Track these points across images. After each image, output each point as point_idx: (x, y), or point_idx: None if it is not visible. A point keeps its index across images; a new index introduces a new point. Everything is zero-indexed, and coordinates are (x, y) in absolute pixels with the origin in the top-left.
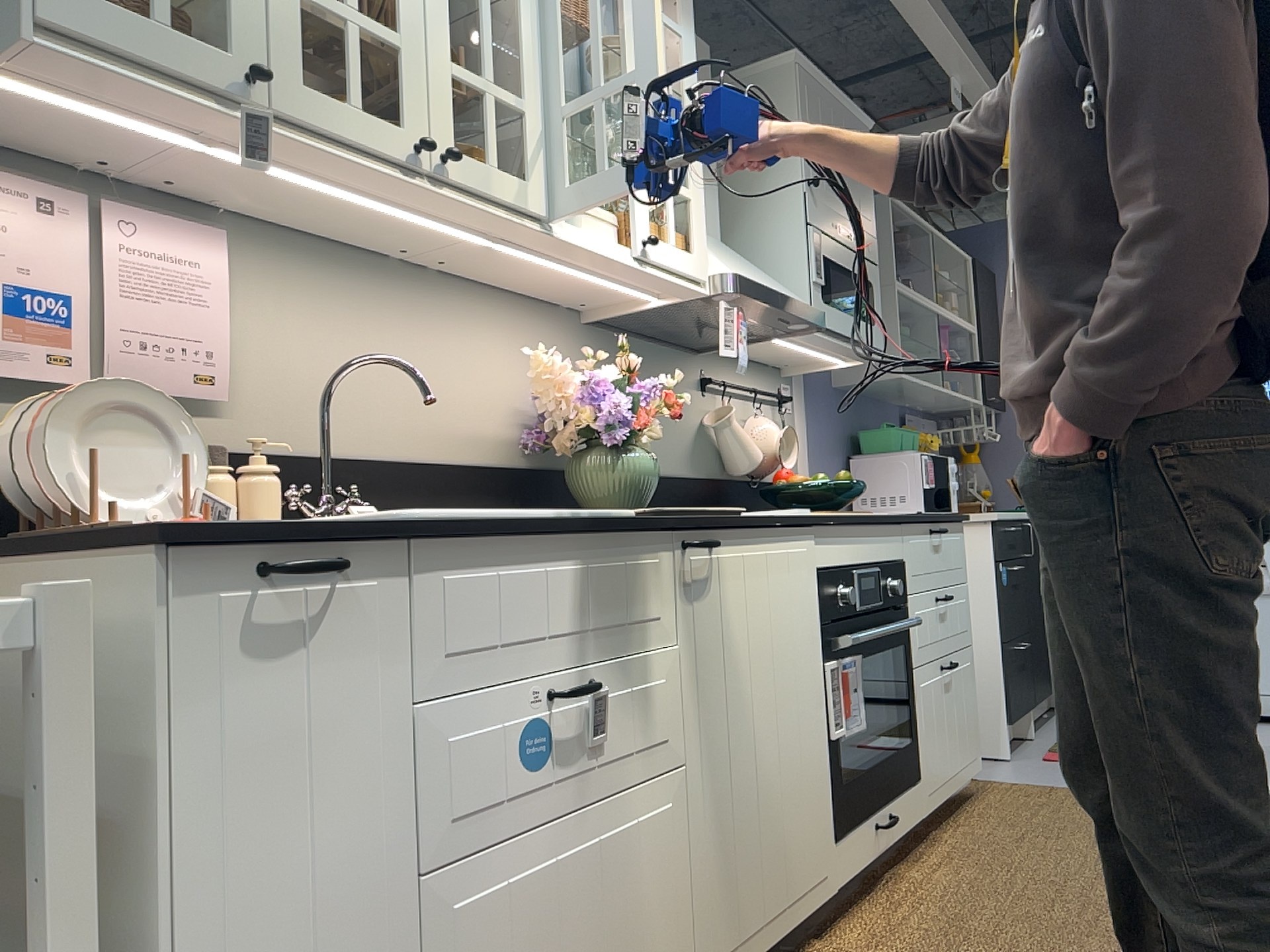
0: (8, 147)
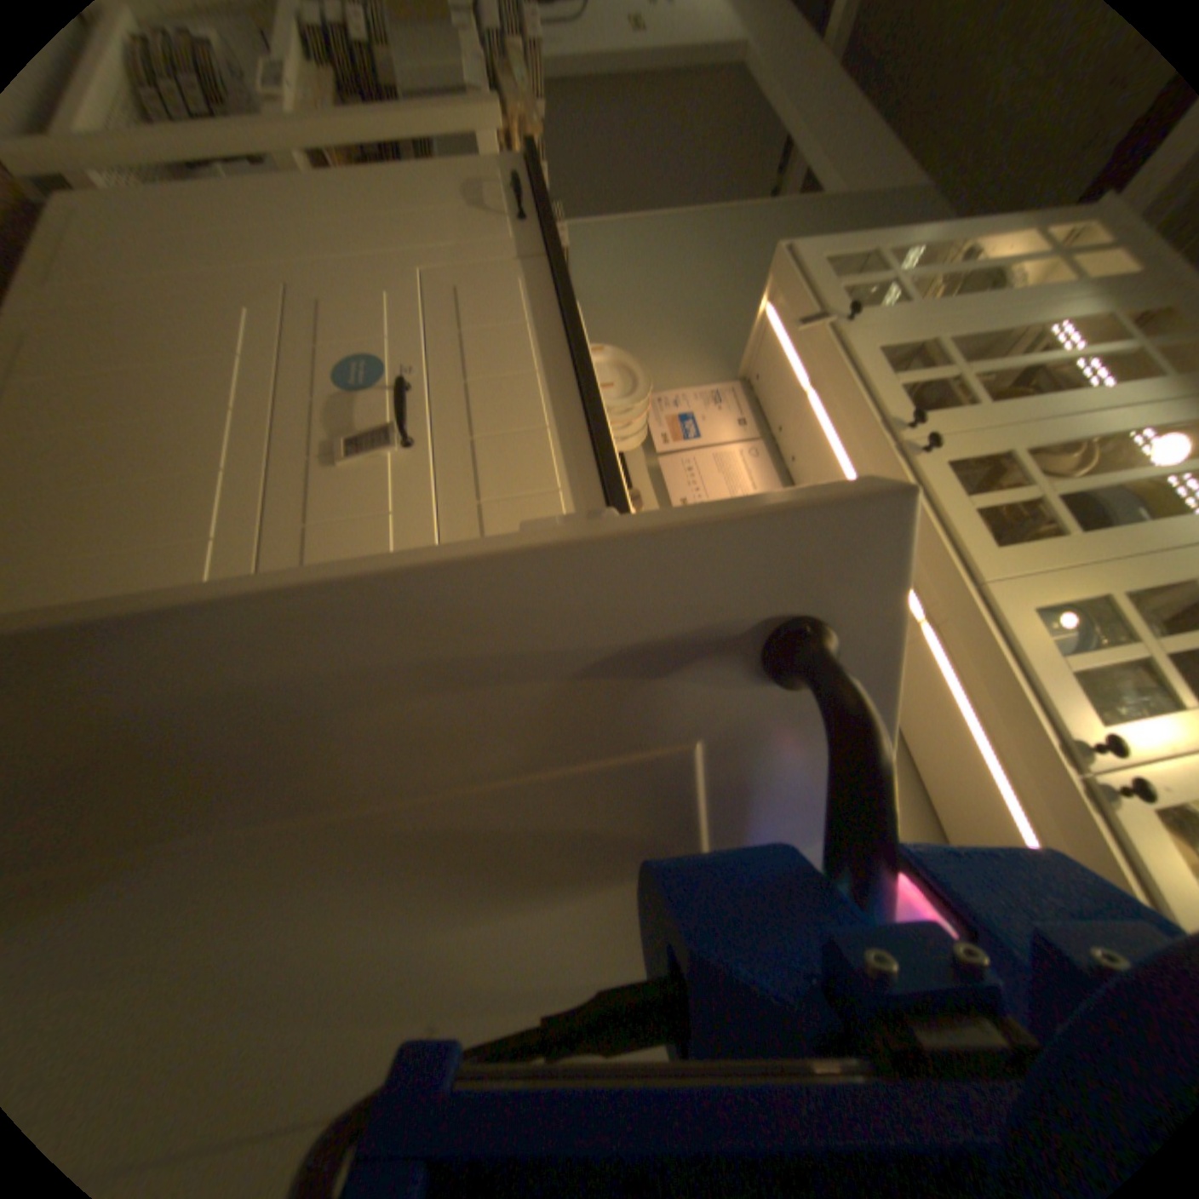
0: (761, 416)
